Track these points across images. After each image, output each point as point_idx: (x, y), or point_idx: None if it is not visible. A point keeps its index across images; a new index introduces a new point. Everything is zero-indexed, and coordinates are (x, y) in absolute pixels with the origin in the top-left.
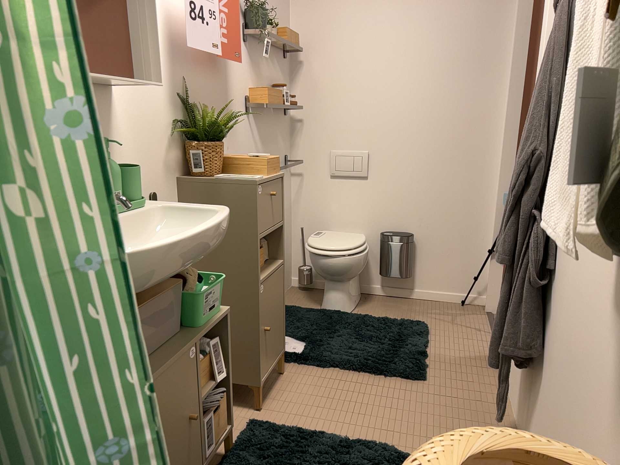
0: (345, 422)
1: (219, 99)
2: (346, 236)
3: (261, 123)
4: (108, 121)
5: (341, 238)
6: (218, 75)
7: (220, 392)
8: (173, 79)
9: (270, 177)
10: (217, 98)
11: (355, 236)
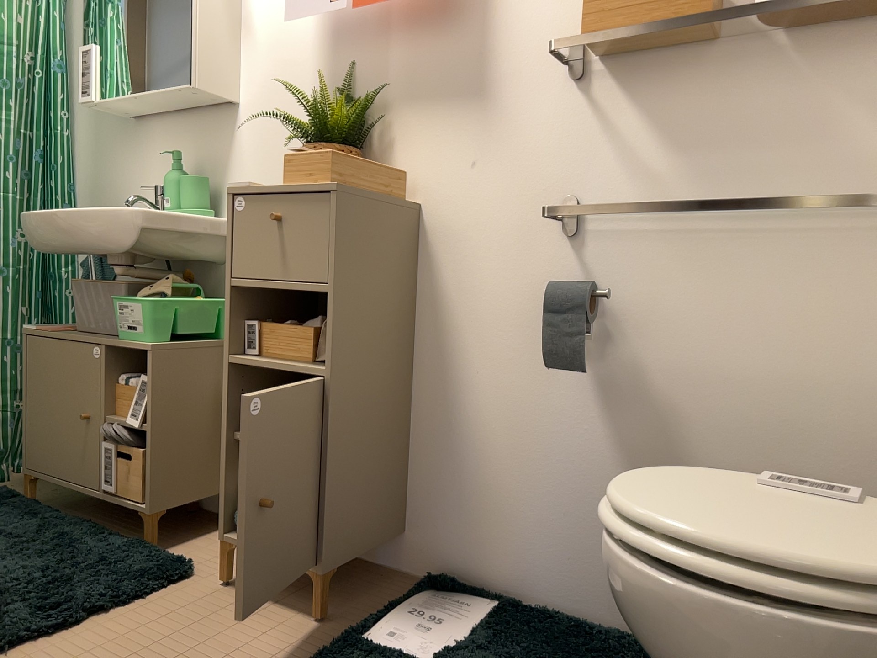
0: (85, 653)
1: (450, 70)
2: (831, 528)
3: (668, 88)
4: (228, 138)
5: (774, 511)
6: (452, 27)
7: (131, 441)
8: (328, 70)
9: (276, 186)
10: (441, 71)
11: (850, 544)
